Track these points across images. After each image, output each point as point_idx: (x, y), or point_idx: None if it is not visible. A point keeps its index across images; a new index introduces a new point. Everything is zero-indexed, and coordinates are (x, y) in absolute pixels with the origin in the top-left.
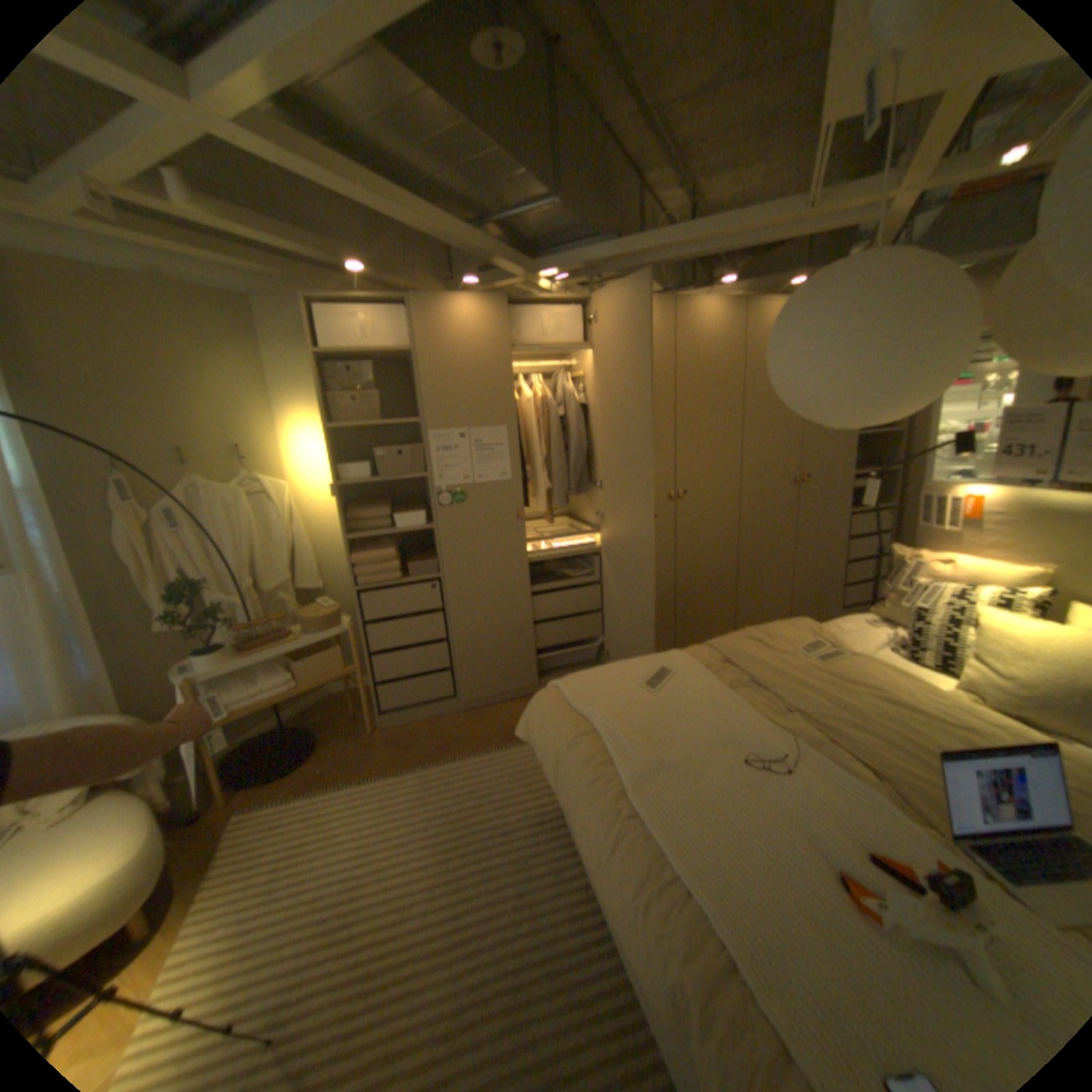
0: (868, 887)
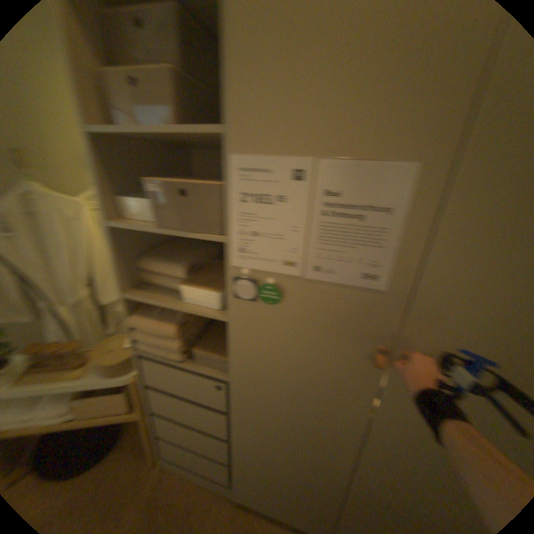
0: None
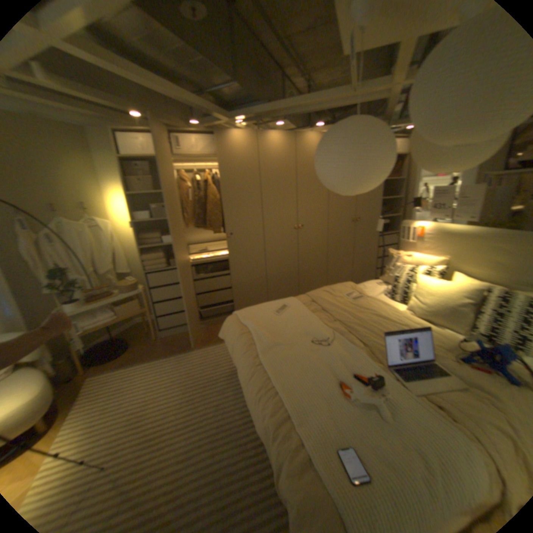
0: (348, 386)
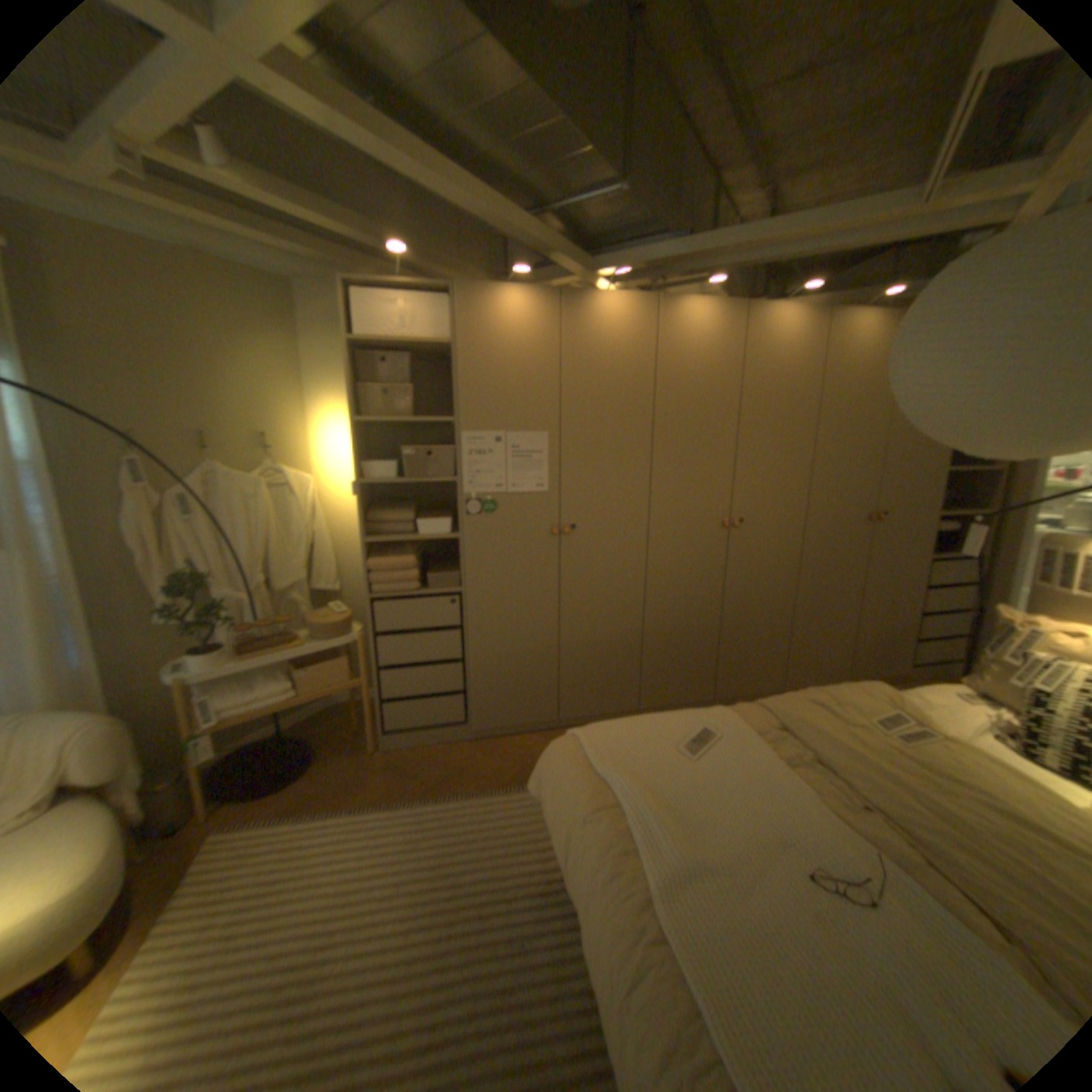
0: None
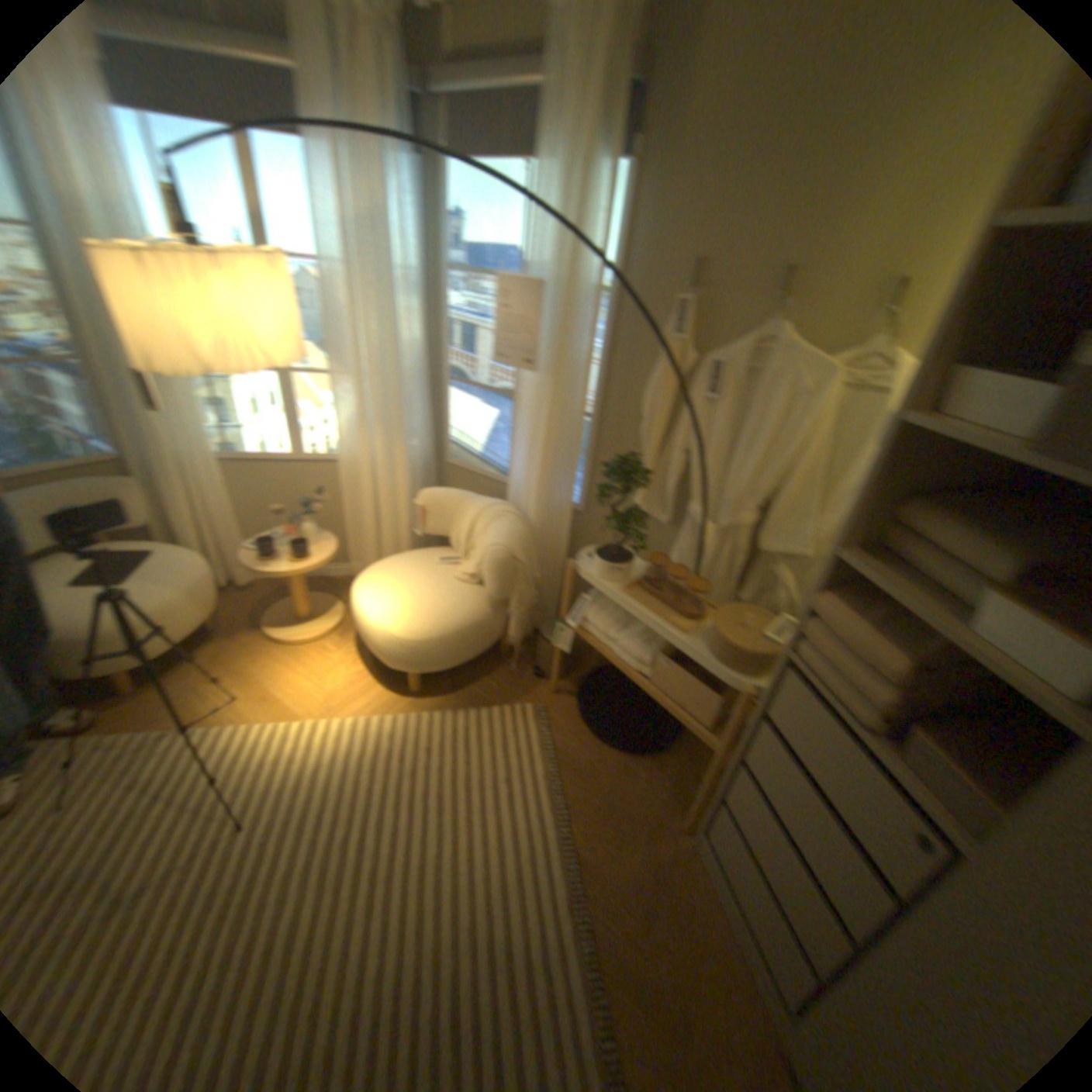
0: None
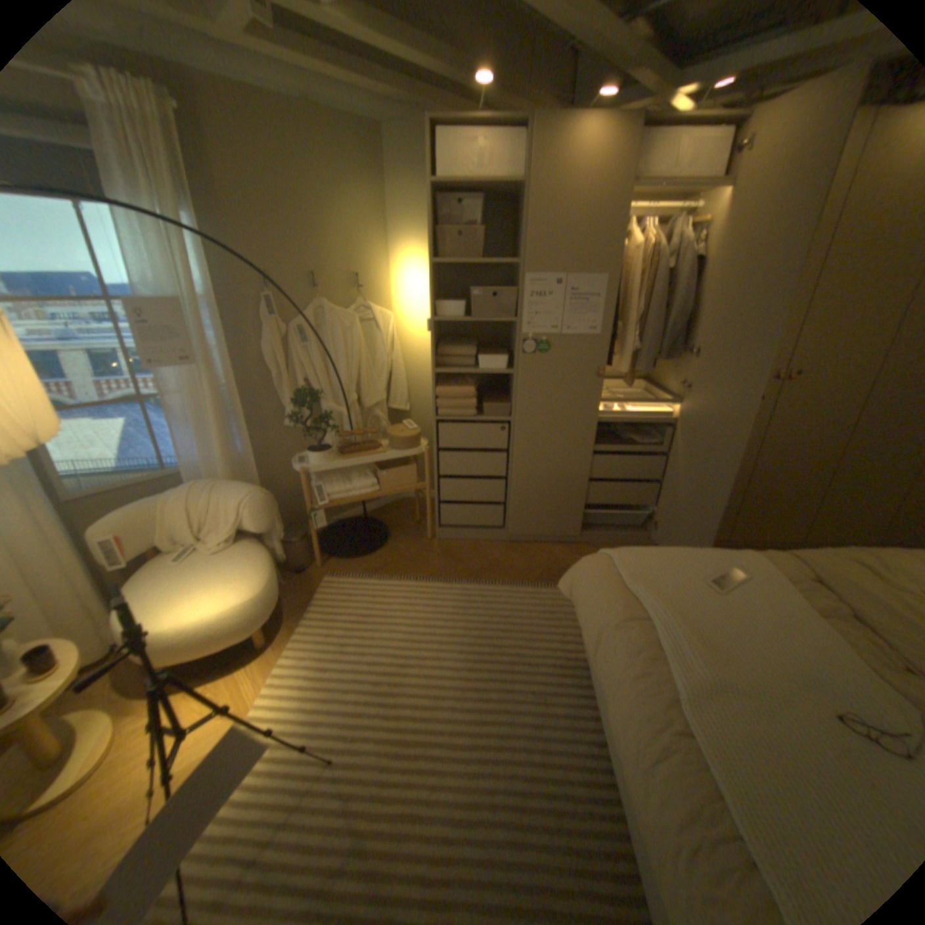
0: None
